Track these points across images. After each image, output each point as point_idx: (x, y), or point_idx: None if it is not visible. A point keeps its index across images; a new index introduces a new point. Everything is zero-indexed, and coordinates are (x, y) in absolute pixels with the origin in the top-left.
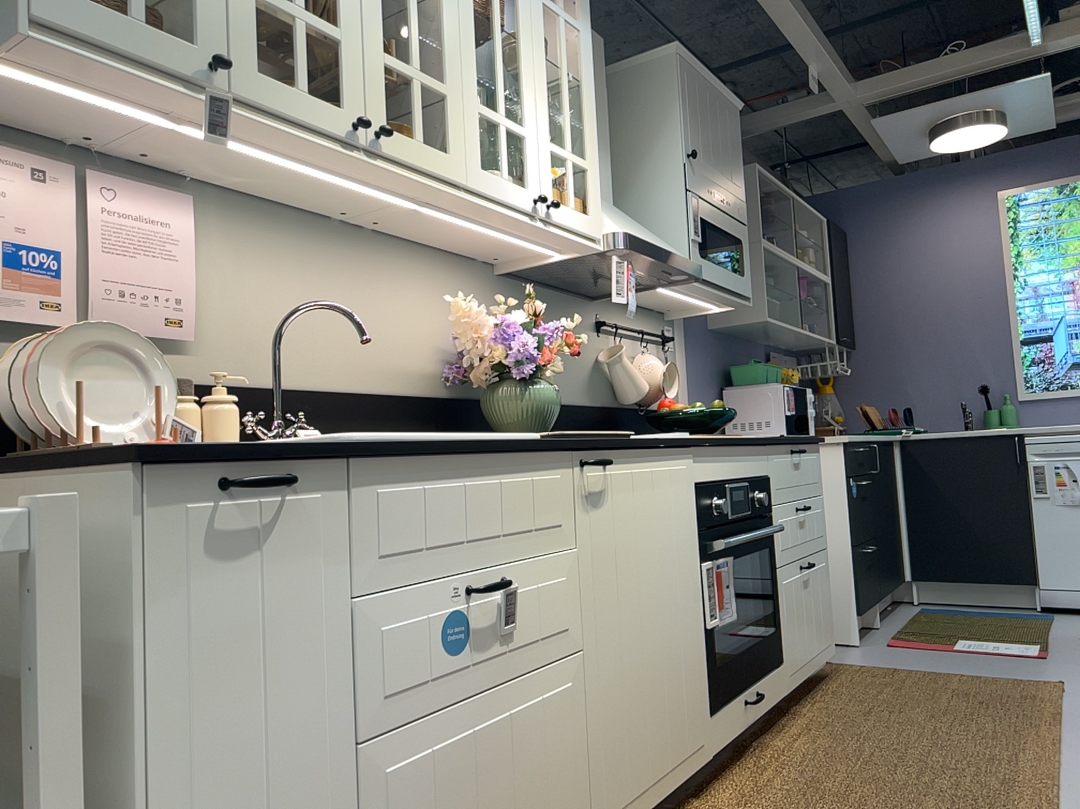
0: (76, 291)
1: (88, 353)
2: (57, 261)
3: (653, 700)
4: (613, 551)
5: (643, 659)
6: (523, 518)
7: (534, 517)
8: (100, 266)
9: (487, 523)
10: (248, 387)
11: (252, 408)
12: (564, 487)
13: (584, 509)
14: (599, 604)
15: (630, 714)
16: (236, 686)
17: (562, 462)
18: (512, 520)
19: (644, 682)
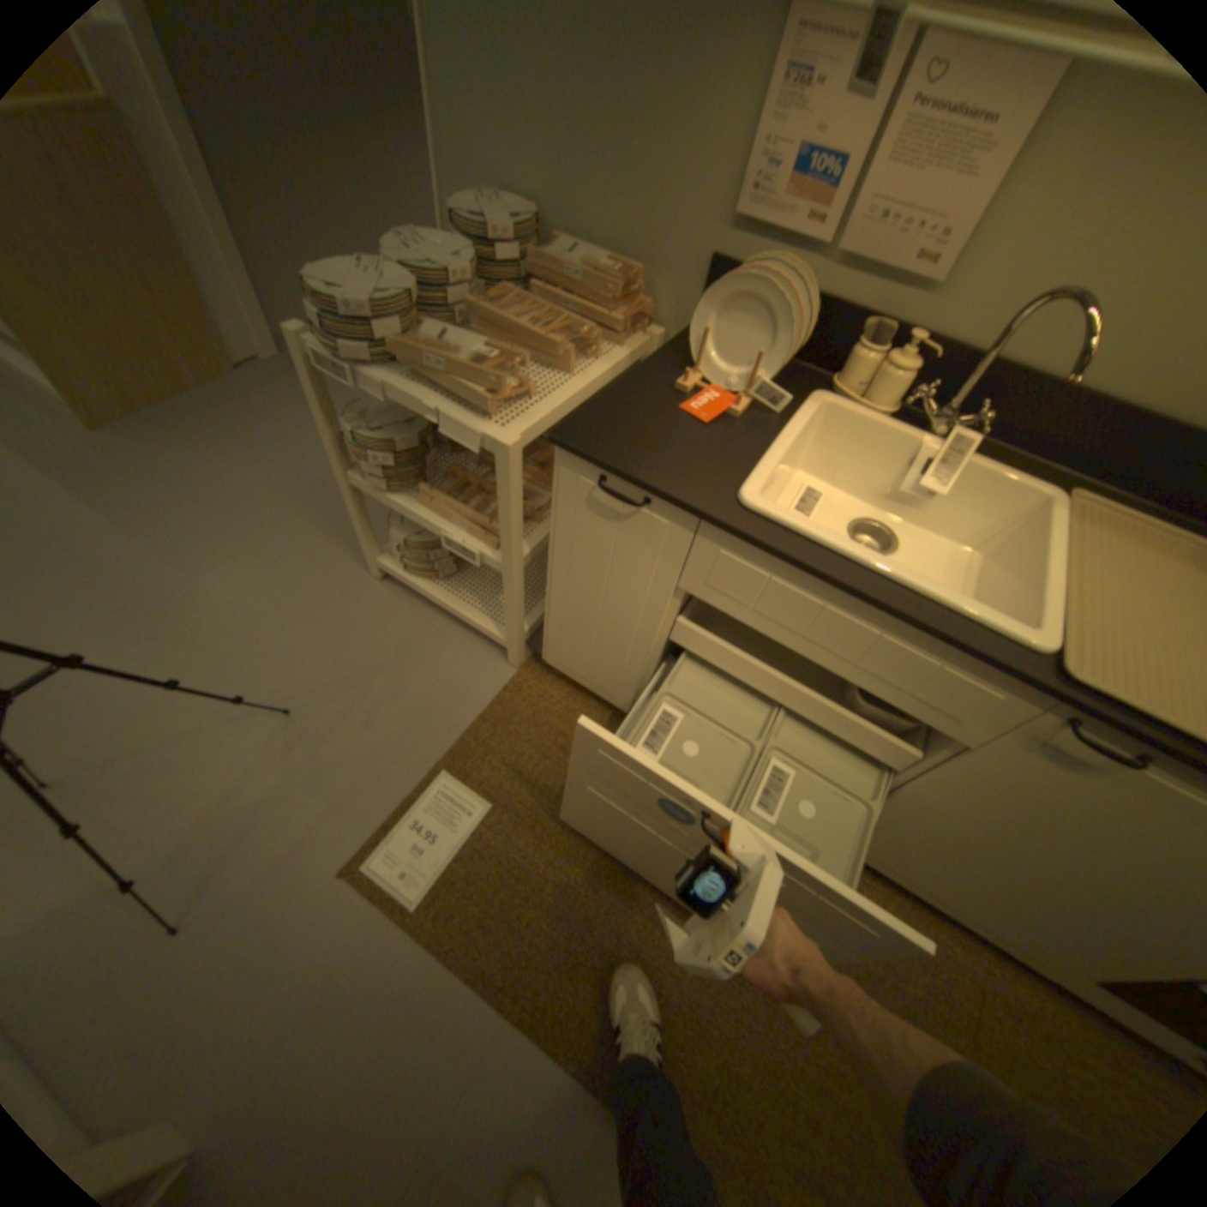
0: (845, 202)
1: (753, 296)
2: (841, 165)
3: (990, 888)
4: (1049, 804)
5: (1007, 869)
6: (901, 678)
7: (921, 689)
8: (877, 175)
9: (842, 647)
10: (981, 348)
11: (967, 372)
12: (1007, 709)
13: (1030, 747)
14: (969, 798)
15: (941, 859)
16: (597, 570)
17: (1030, 695)
18: (881, 667)
19: (989, 874)
